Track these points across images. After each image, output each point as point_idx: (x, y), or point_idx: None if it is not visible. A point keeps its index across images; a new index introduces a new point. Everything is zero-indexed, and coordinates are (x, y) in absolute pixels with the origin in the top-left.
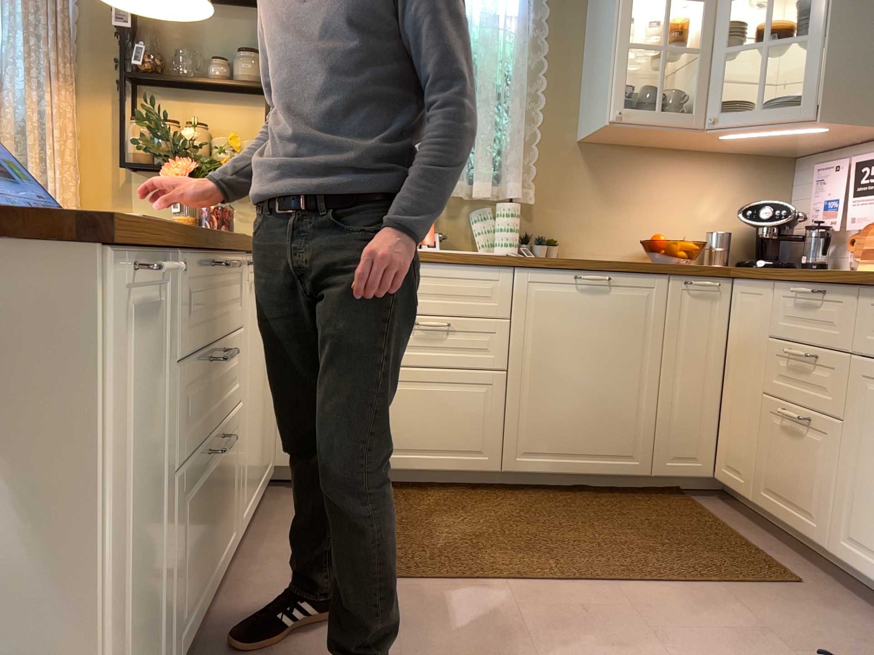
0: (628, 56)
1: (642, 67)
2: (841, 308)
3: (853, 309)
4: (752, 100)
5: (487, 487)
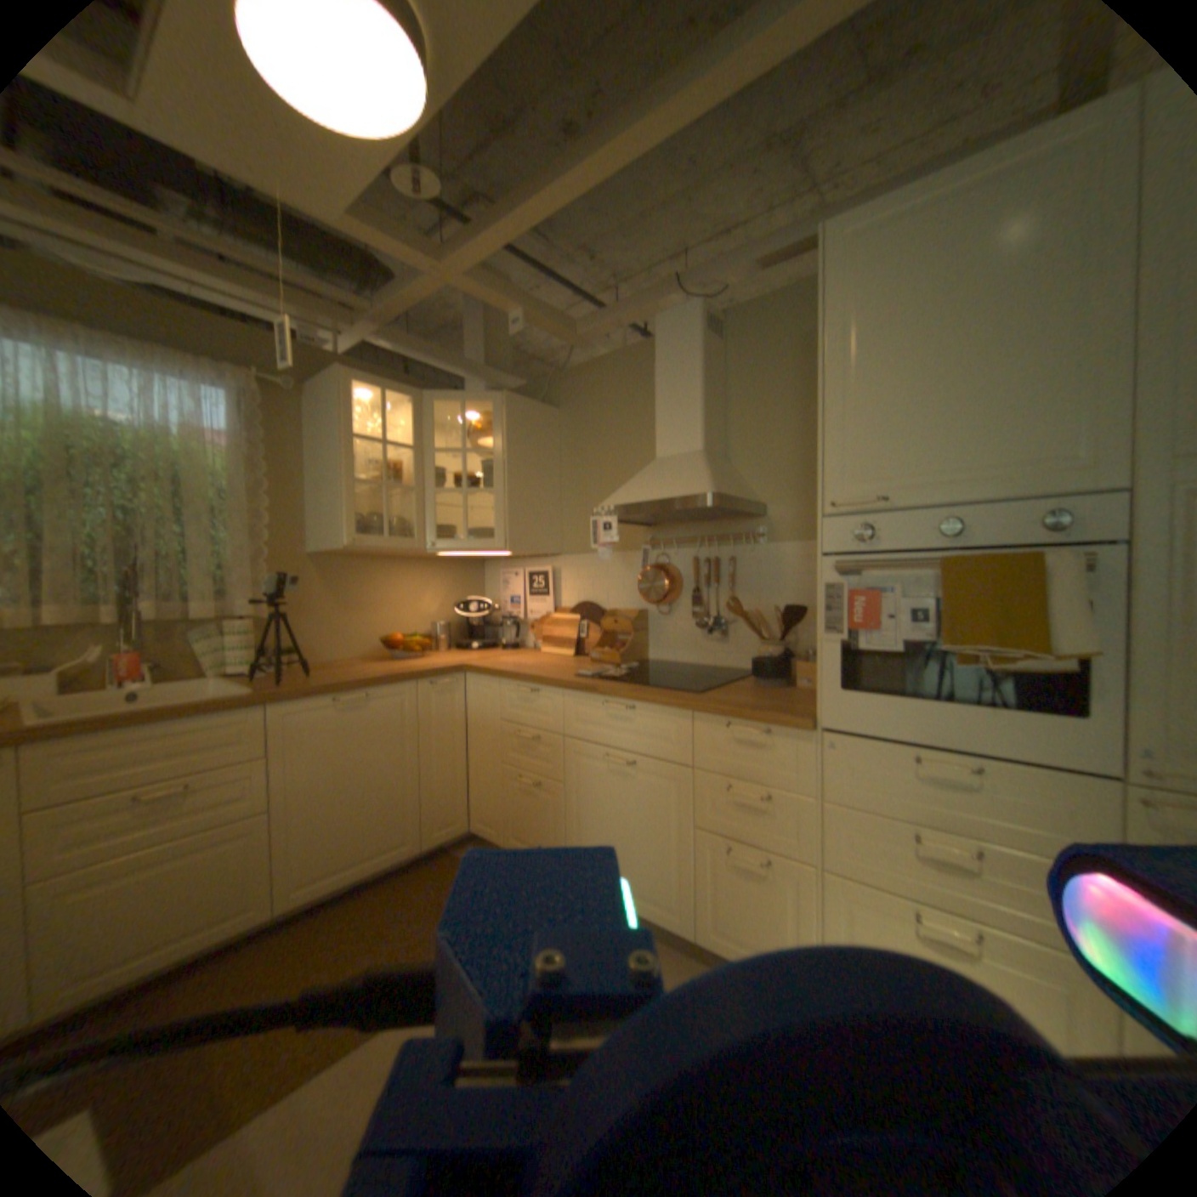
0: (346, 481)
1: (359, 491)
2: (550, 704)
3: (558, 705)
4: (449, 520)
5: (253, 943)
